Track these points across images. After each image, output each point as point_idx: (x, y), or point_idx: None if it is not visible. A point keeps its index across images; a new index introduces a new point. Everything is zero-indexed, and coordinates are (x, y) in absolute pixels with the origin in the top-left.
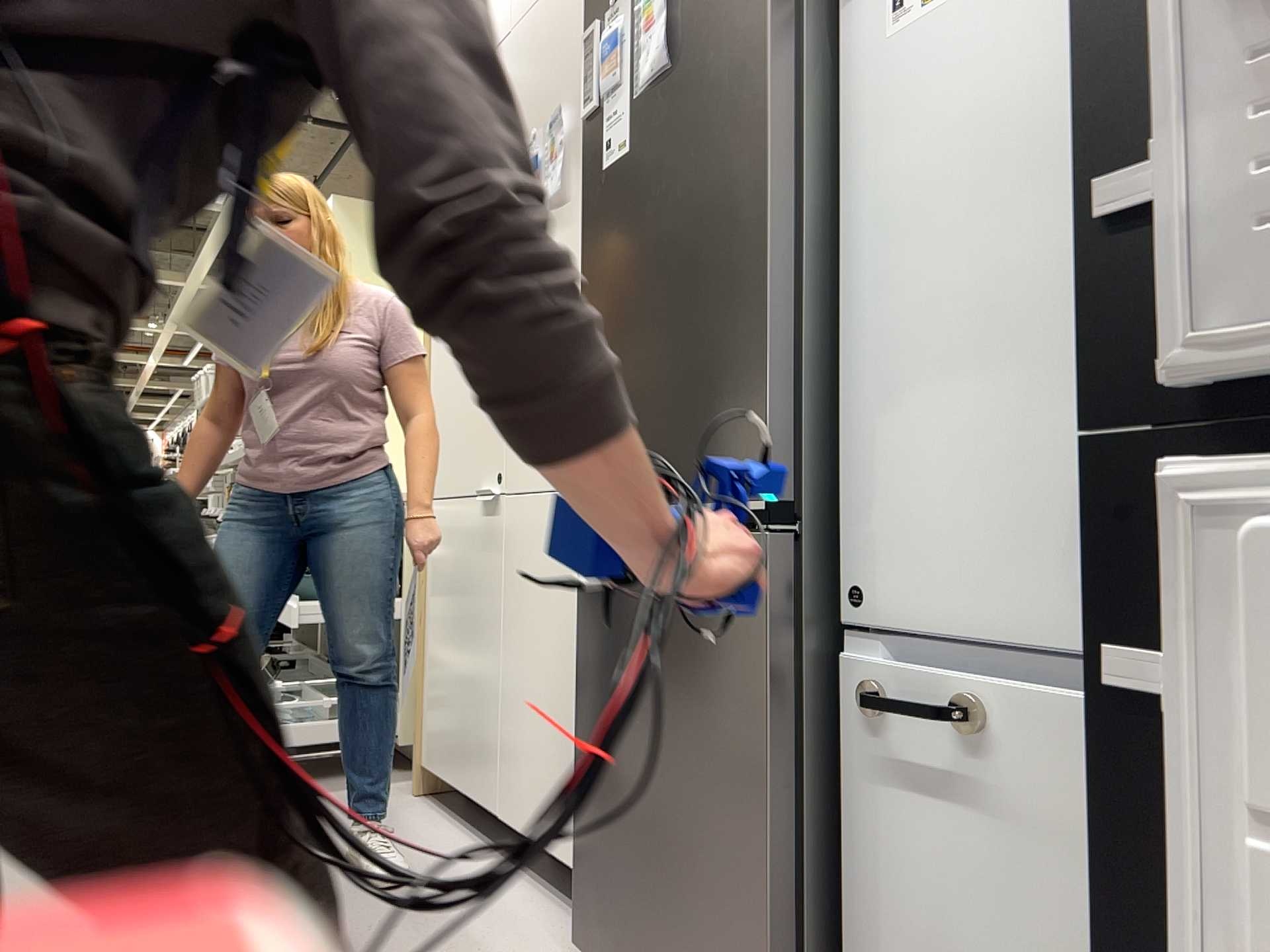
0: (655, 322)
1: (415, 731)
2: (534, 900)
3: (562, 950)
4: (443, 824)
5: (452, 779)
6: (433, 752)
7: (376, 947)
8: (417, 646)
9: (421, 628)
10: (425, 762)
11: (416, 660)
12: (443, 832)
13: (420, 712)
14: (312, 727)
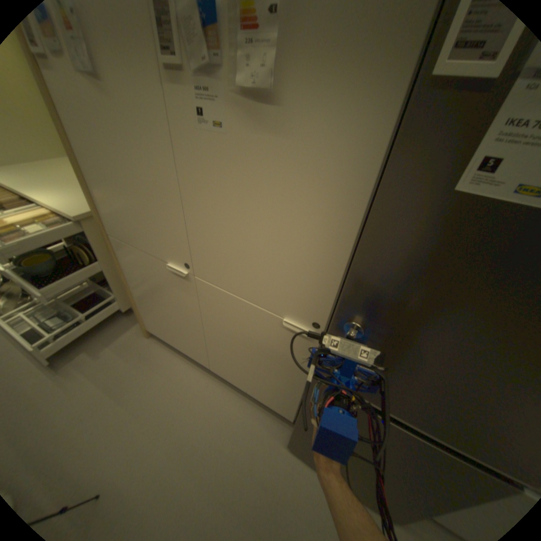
0: (473, 365)
1: (137, 320)
2: (243, 404)
3: (273, 436)
4: (173, 357)
5: (171, 344)
6: (153, 330)
7: (211, 475)
8: (126, 294)
9: (127, 289)
10: (148, 329)
11: (128, 299)
12: (177, 365)
13: (138, 315)
14: (73, 318)
